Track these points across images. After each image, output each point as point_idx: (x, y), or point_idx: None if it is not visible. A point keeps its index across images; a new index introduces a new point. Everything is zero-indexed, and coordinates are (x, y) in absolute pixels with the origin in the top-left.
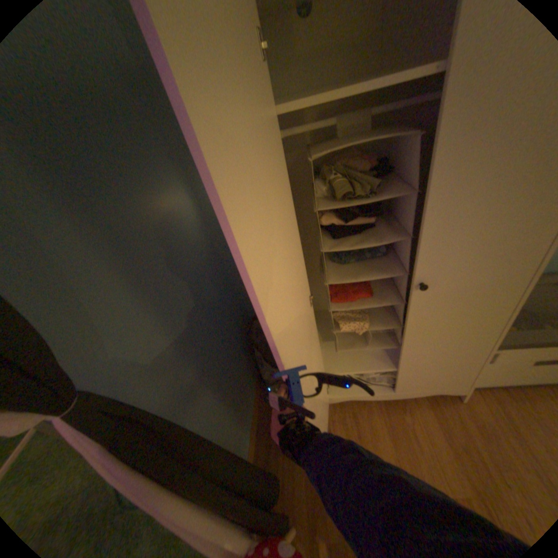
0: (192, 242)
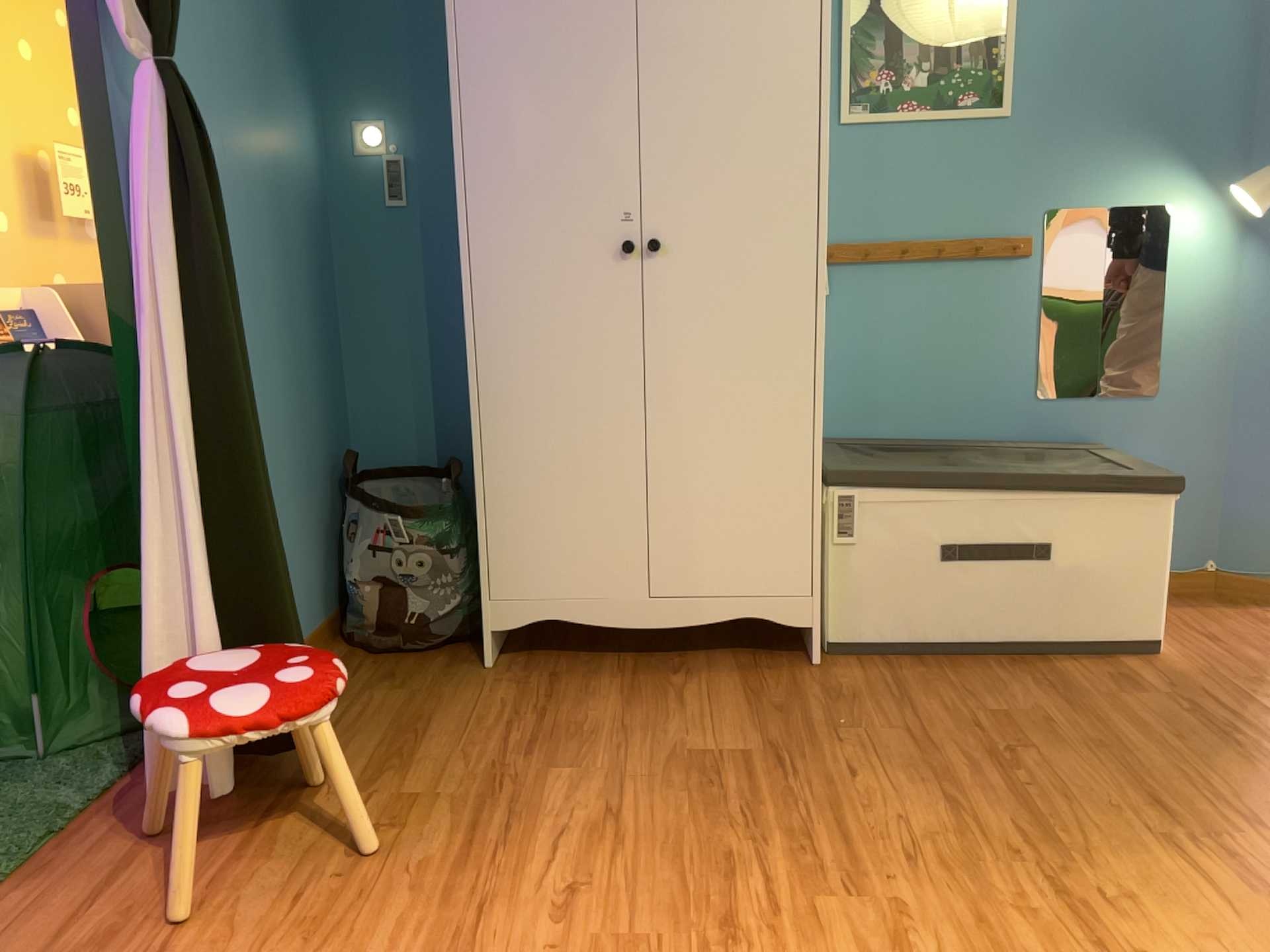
0: (298, 184)
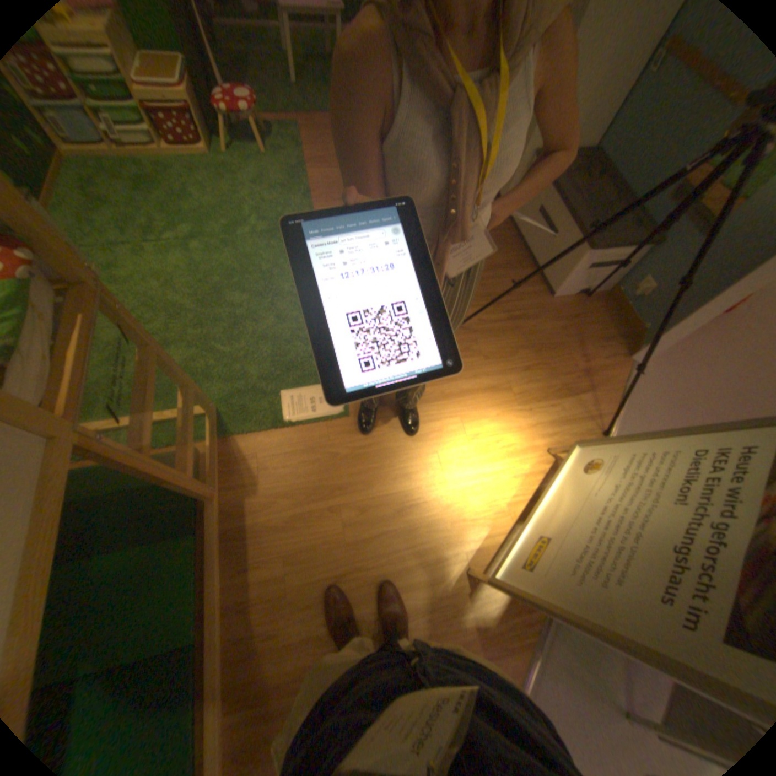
0: None
